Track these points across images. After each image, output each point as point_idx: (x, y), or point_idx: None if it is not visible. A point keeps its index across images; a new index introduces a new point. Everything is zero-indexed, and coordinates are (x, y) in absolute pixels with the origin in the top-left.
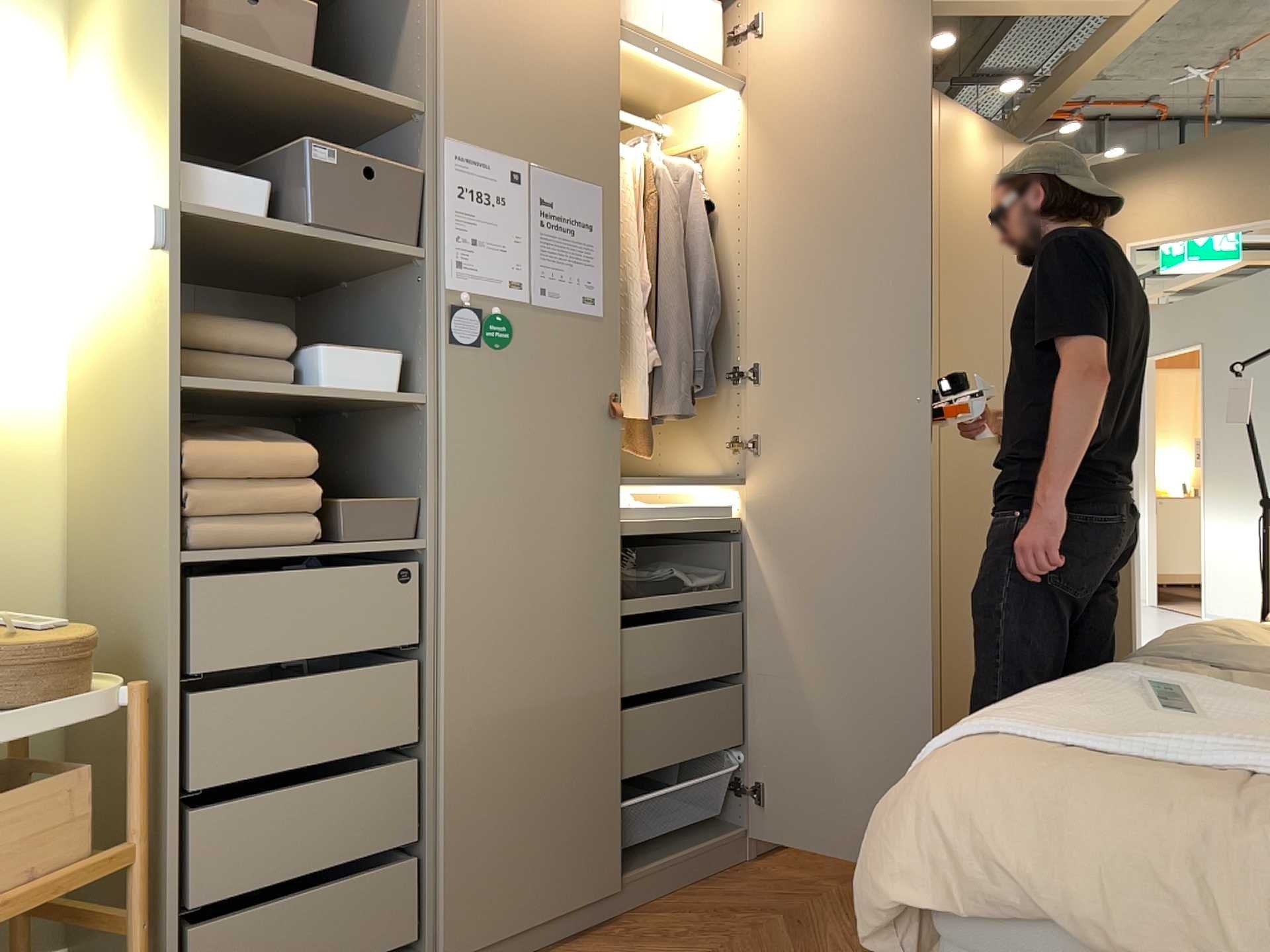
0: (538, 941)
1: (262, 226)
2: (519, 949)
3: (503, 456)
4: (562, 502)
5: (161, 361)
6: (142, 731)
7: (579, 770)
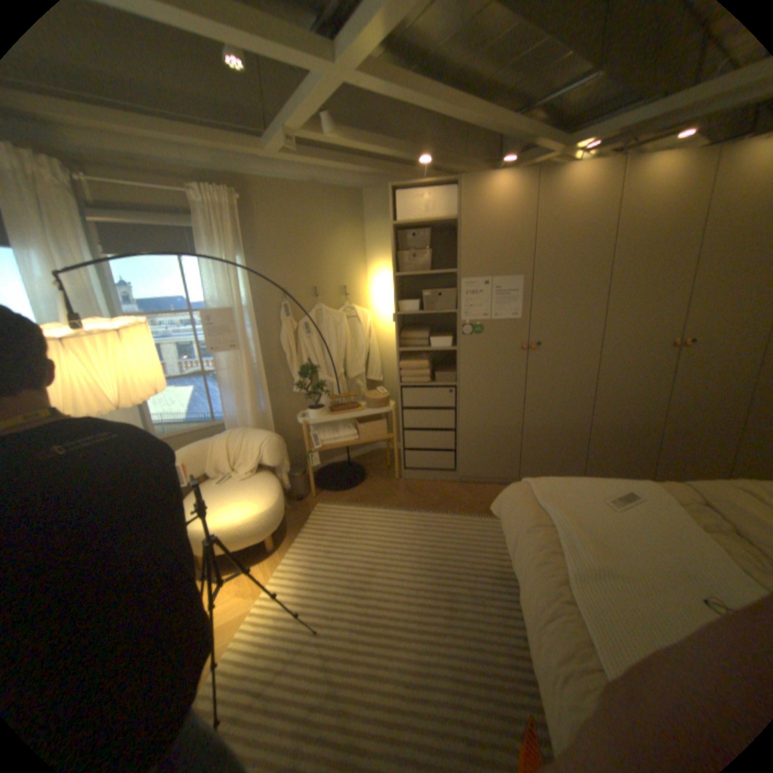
0: (490, 481)
1: (416, 312)
2: (484, 481)
3: (479, 363)
4: (500, 375)
5: (400, 343)
6: (394, 415)
7: (504, 446)
